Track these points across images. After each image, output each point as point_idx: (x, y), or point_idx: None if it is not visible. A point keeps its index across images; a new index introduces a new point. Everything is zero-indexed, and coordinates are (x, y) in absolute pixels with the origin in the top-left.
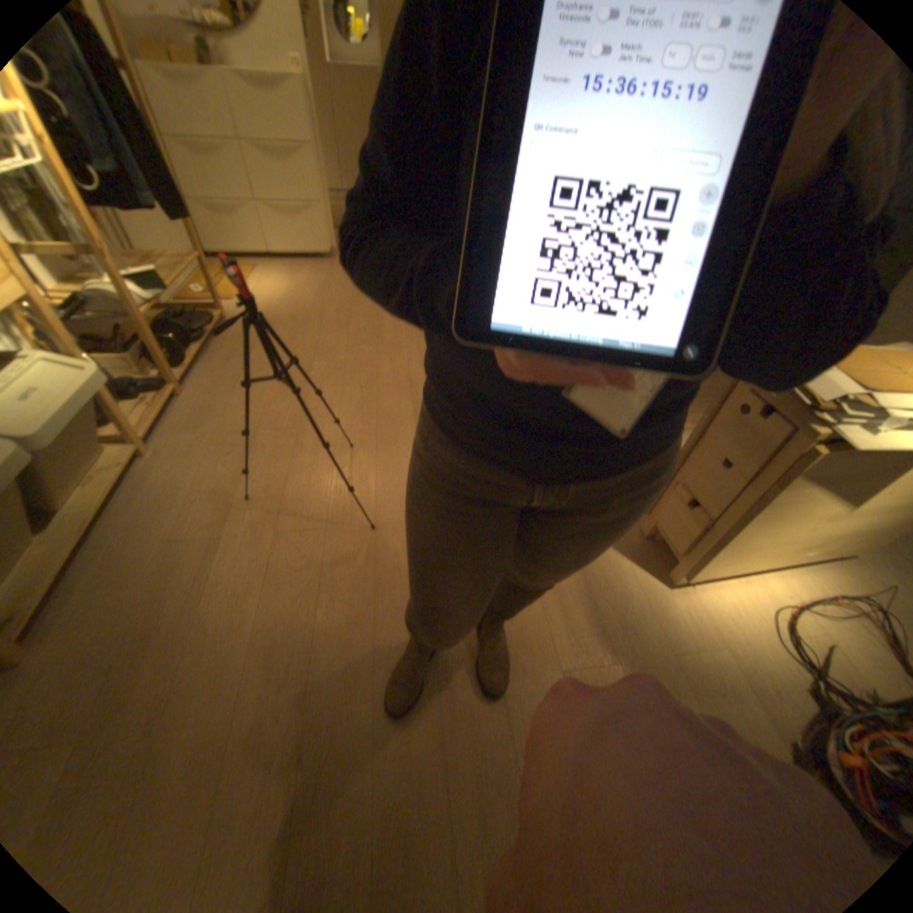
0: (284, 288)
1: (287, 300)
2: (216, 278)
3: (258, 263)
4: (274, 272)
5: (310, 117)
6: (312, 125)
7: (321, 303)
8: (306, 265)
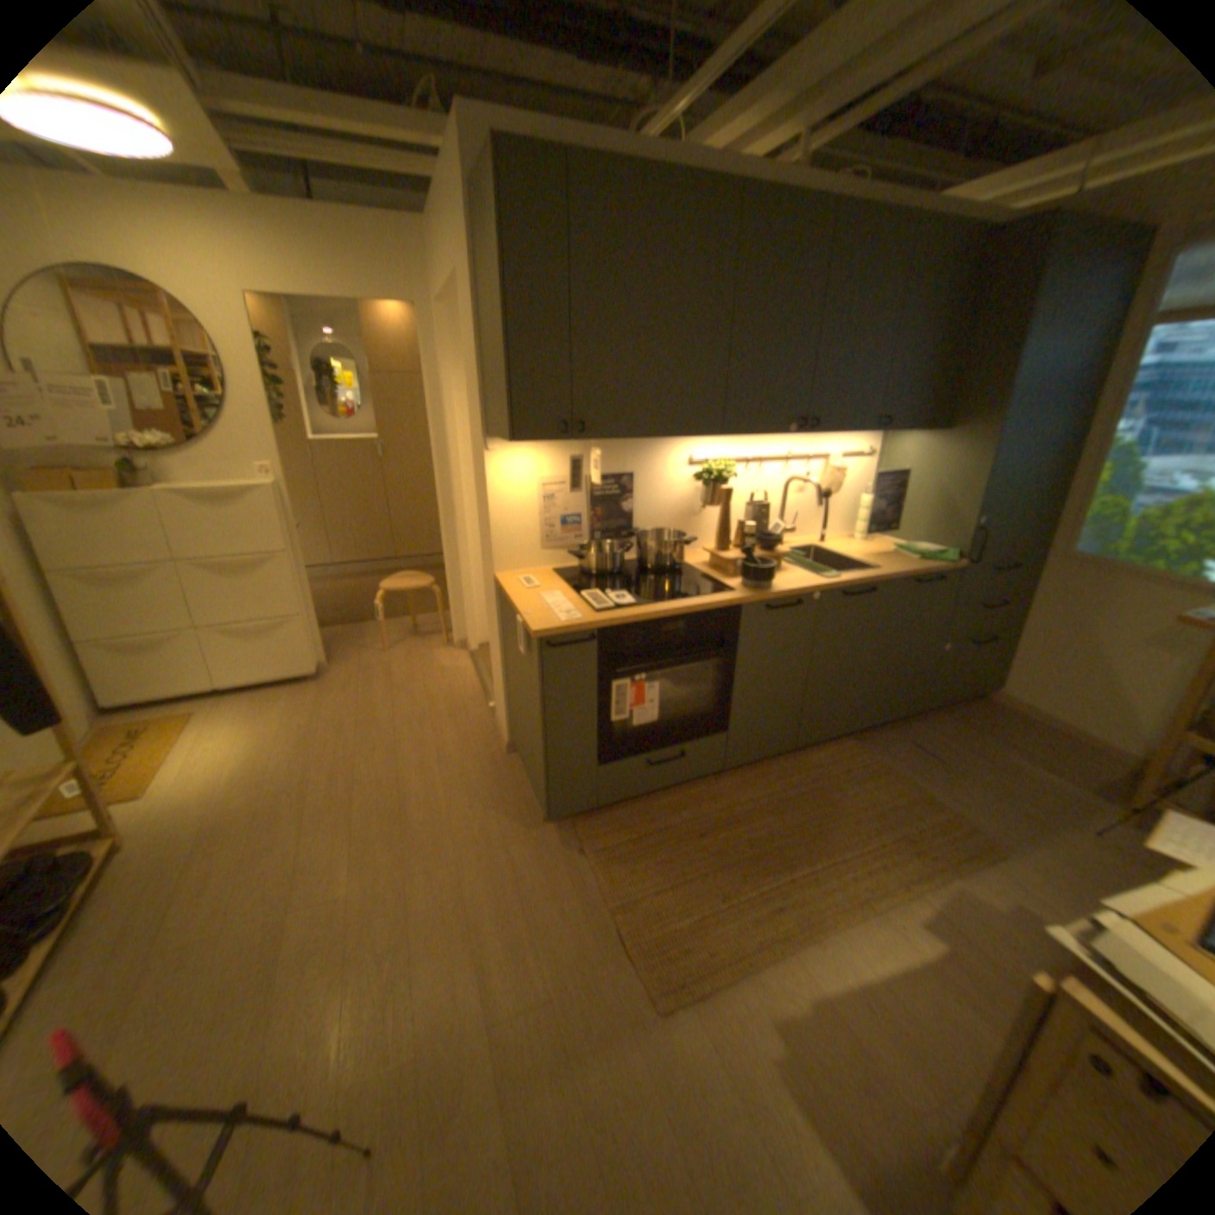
0: (238, 756)
1: (242, 781)
2: (115, 760)
3: (195, 713)
4: (222, 725)
5: (283, 525)
6: (287, 532)
7: (301, 774)
8: (278, 702)
